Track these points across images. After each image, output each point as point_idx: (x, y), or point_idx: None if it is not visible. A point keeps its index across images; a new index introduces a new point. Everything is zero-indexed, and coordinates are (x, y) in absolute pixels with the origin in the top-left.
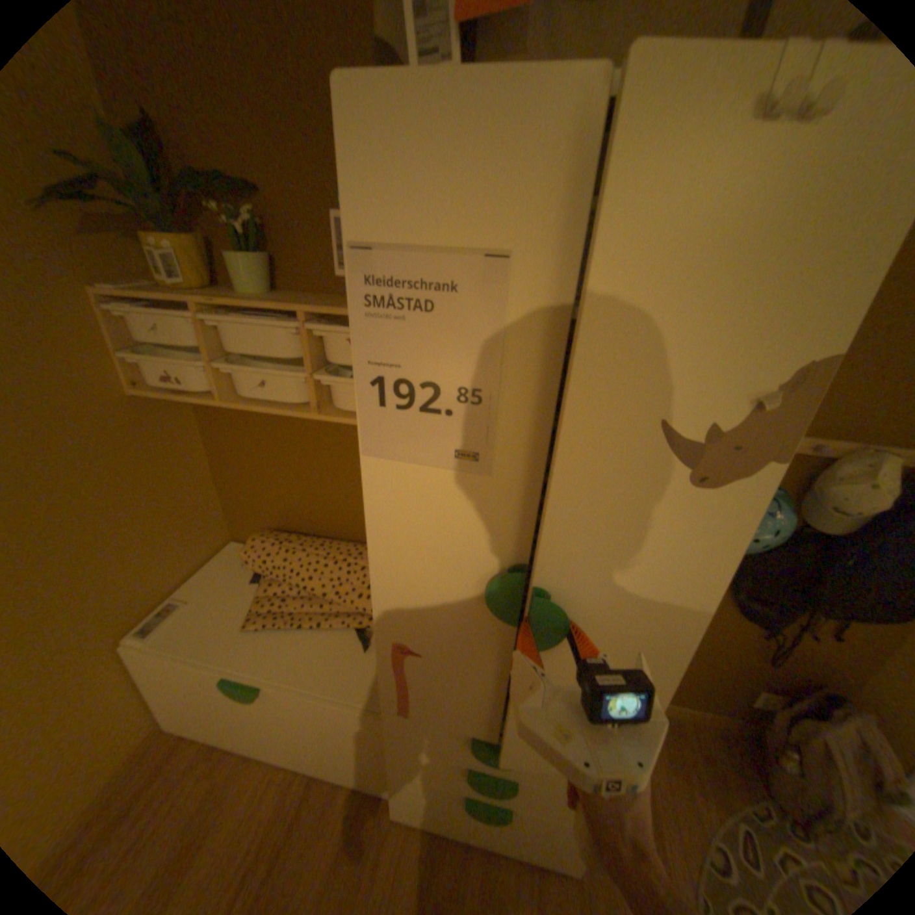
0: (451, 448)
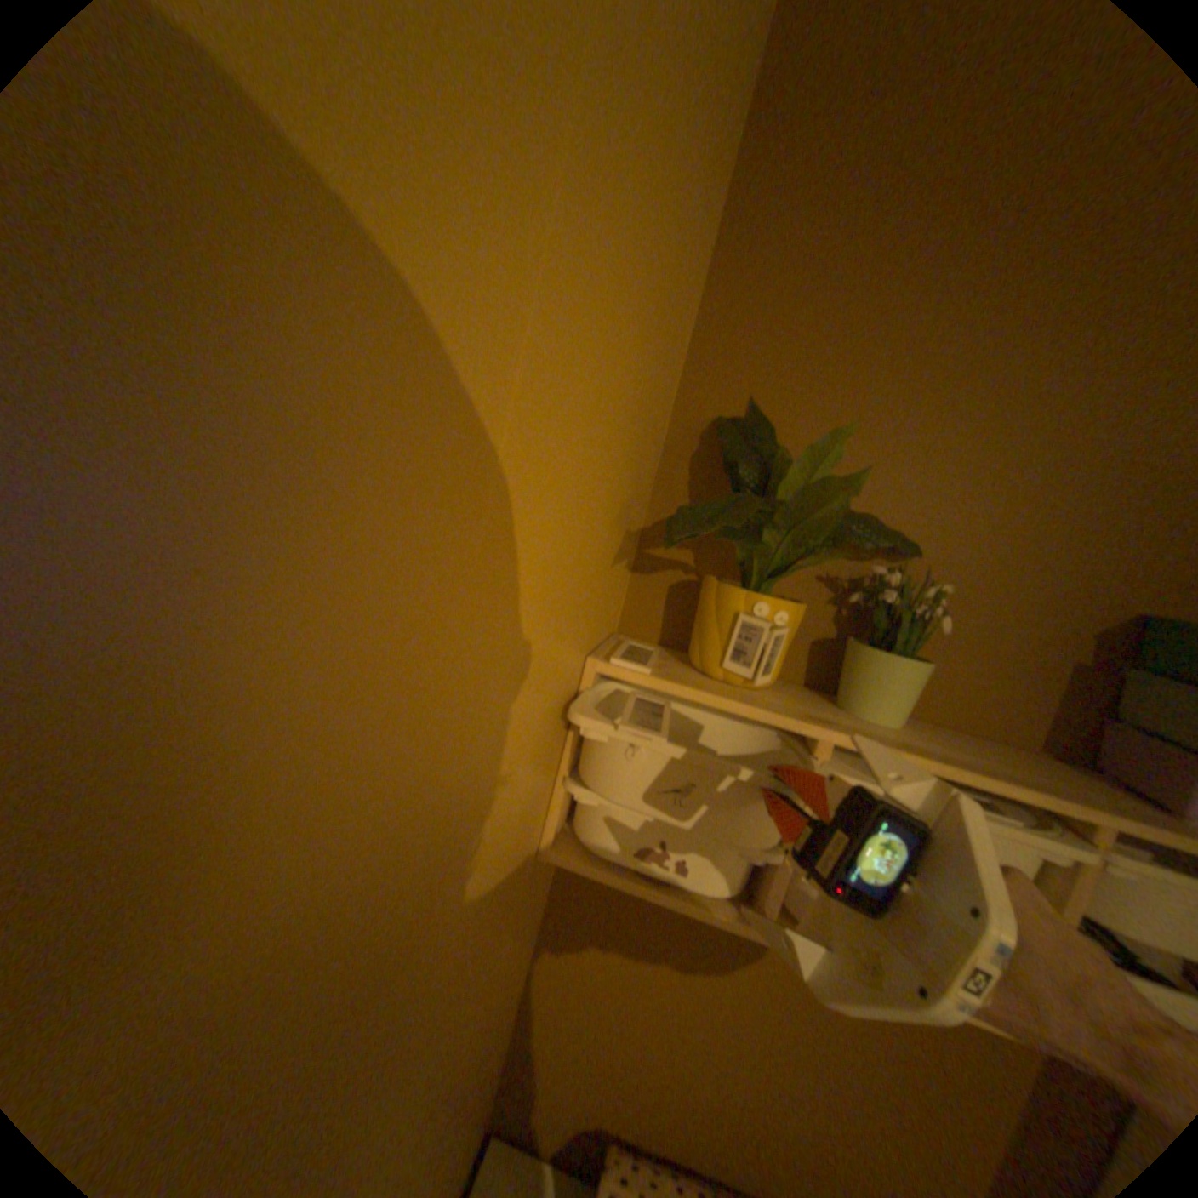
0: None
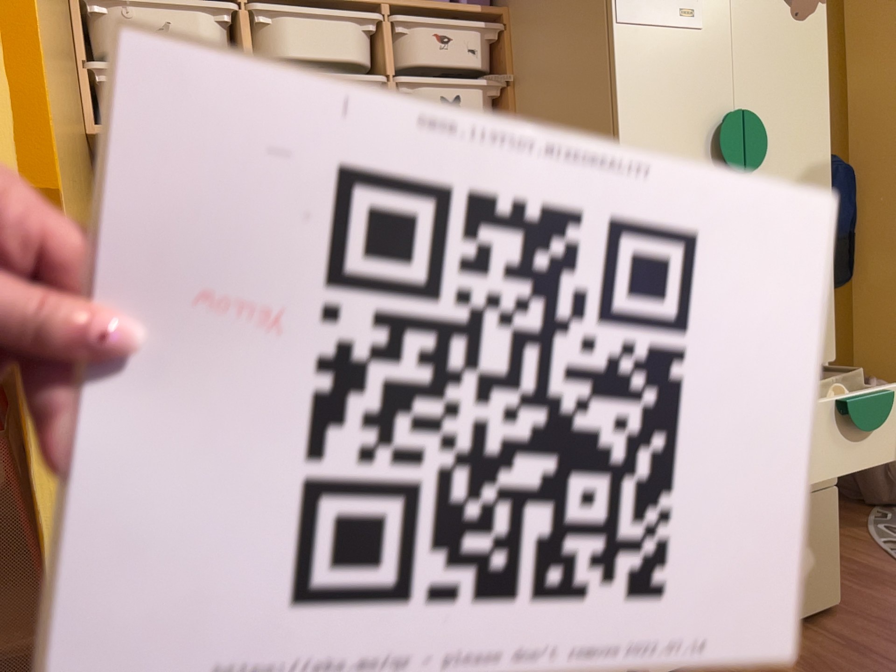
0: (676, 7)
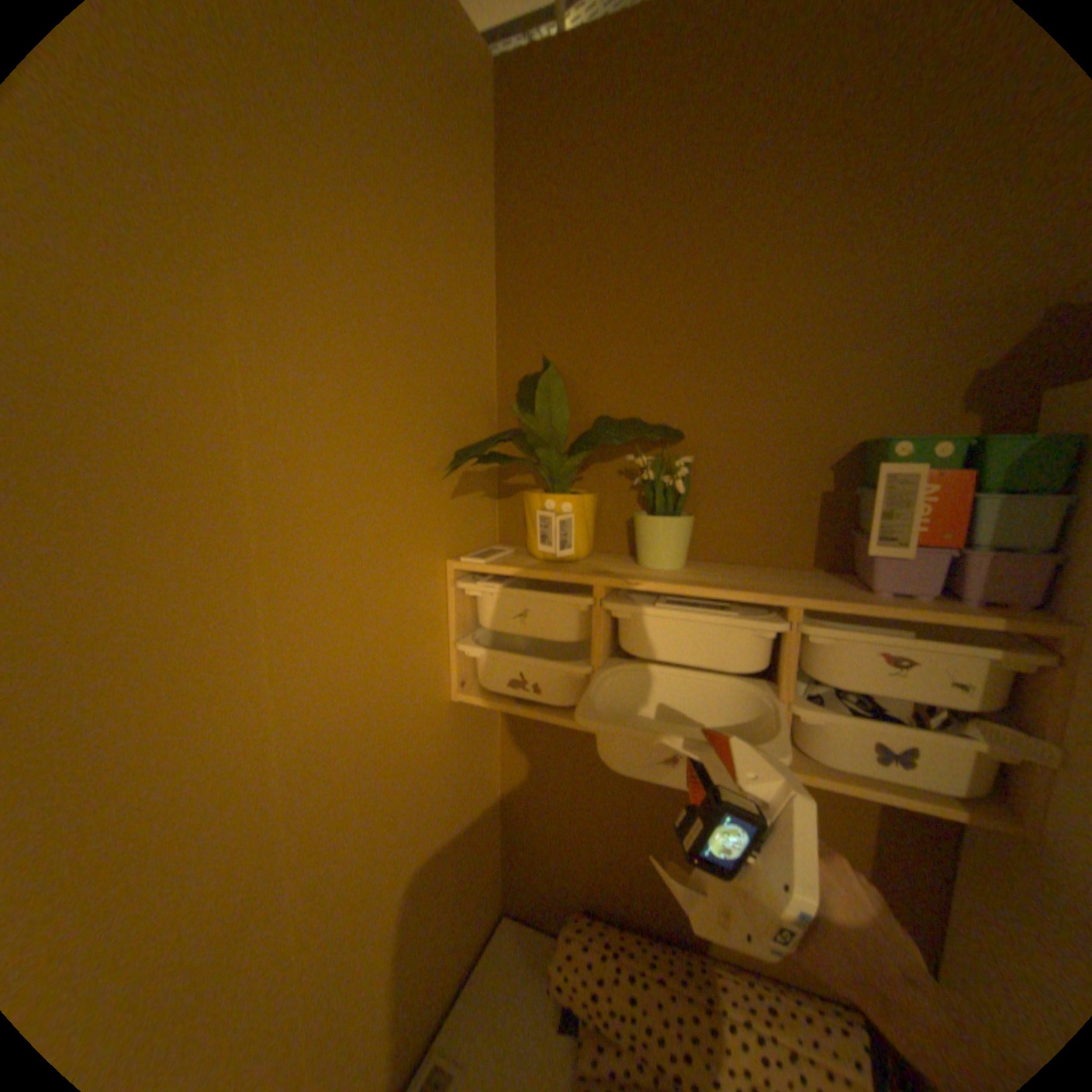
0: None
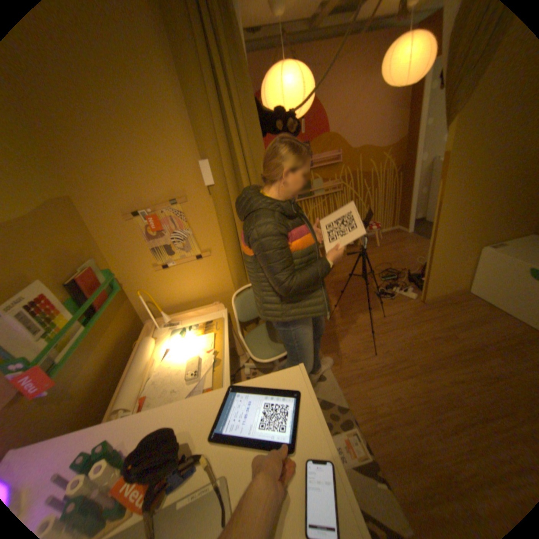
0: None
